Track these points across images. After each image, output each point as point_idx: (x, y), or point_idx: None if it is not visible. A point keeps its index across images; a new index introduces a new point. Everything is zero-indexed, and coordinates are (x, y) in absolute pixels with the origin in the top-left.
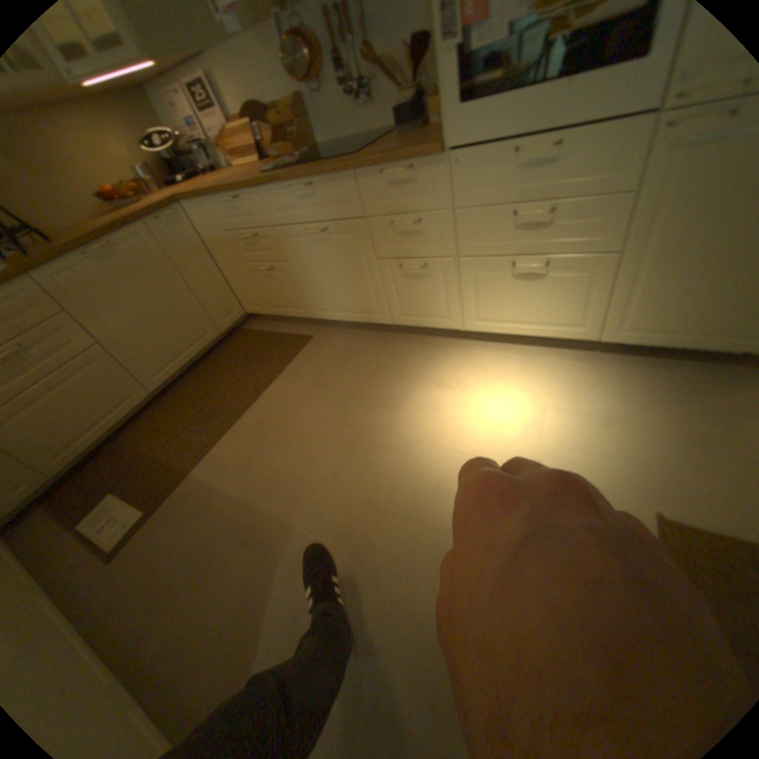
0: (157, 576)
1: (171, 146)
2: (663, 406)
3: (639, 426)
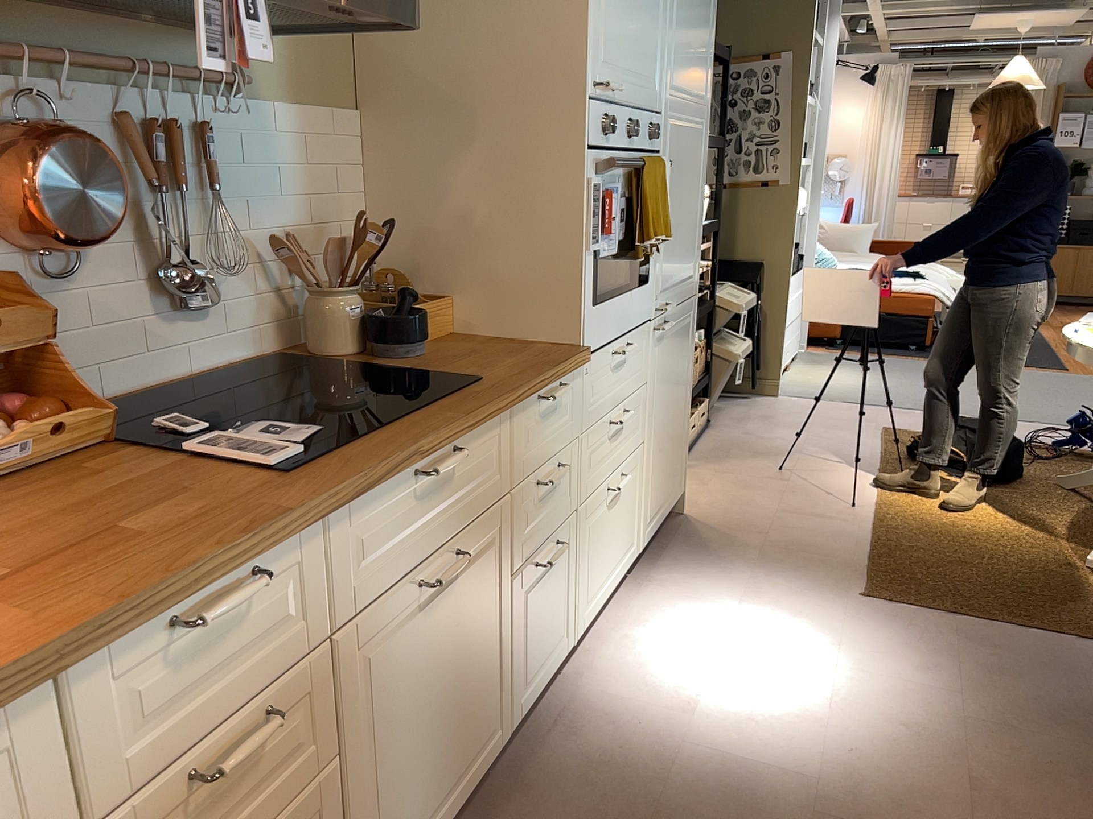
0: None
1: None
2: (722, 564)
3: (753, 580)
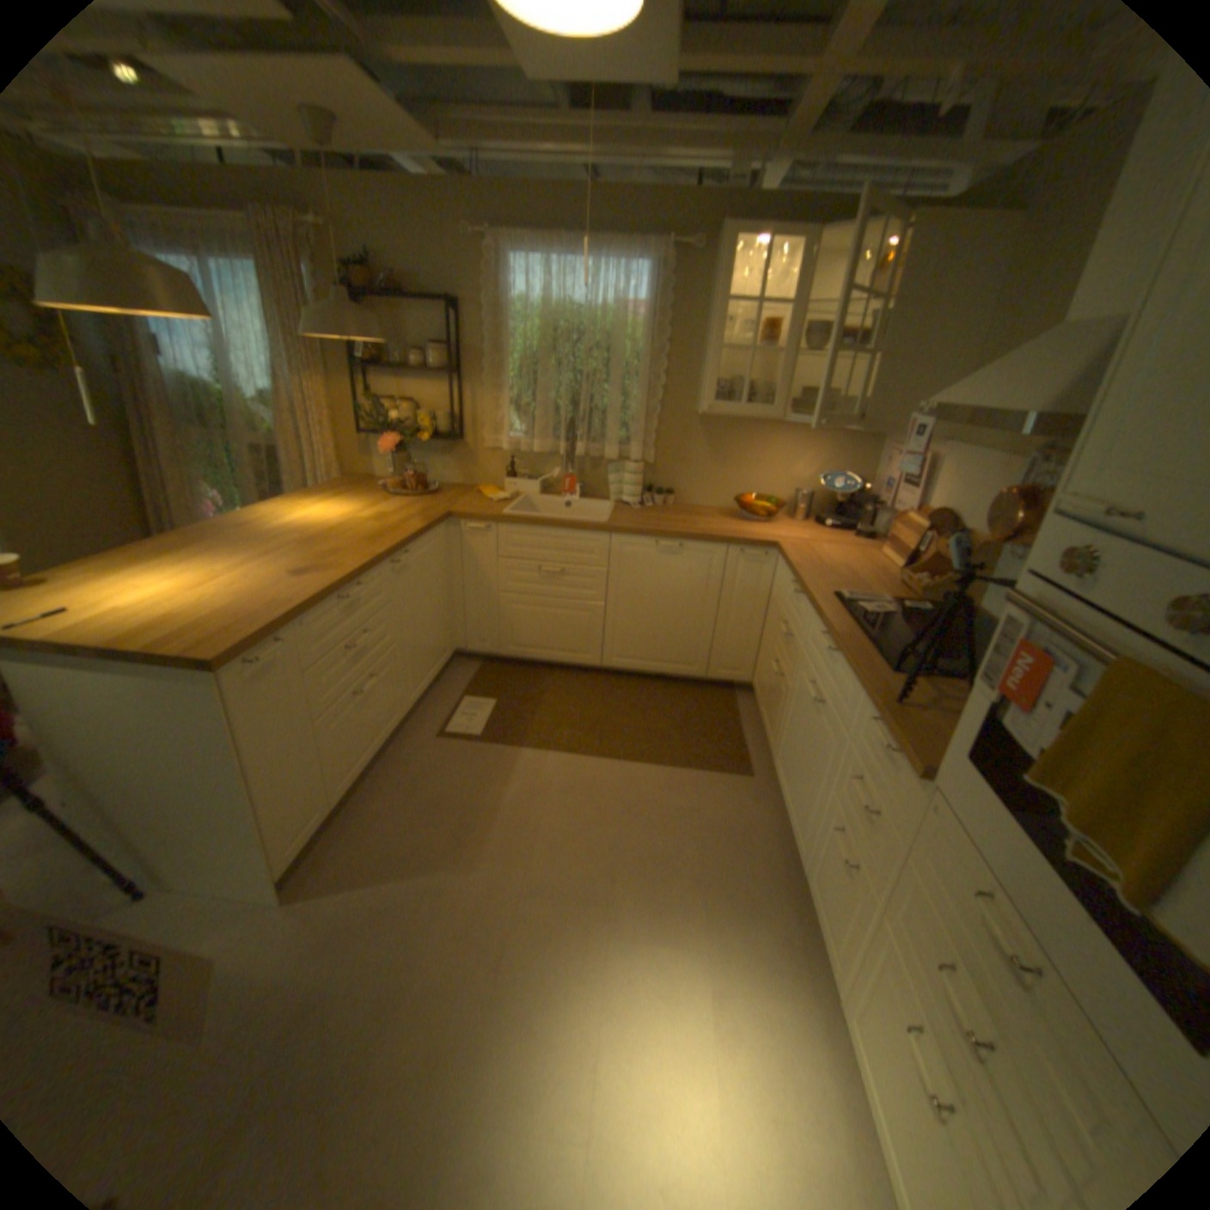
0: (425, 779)
1: (855, 495)
2: None
3: None
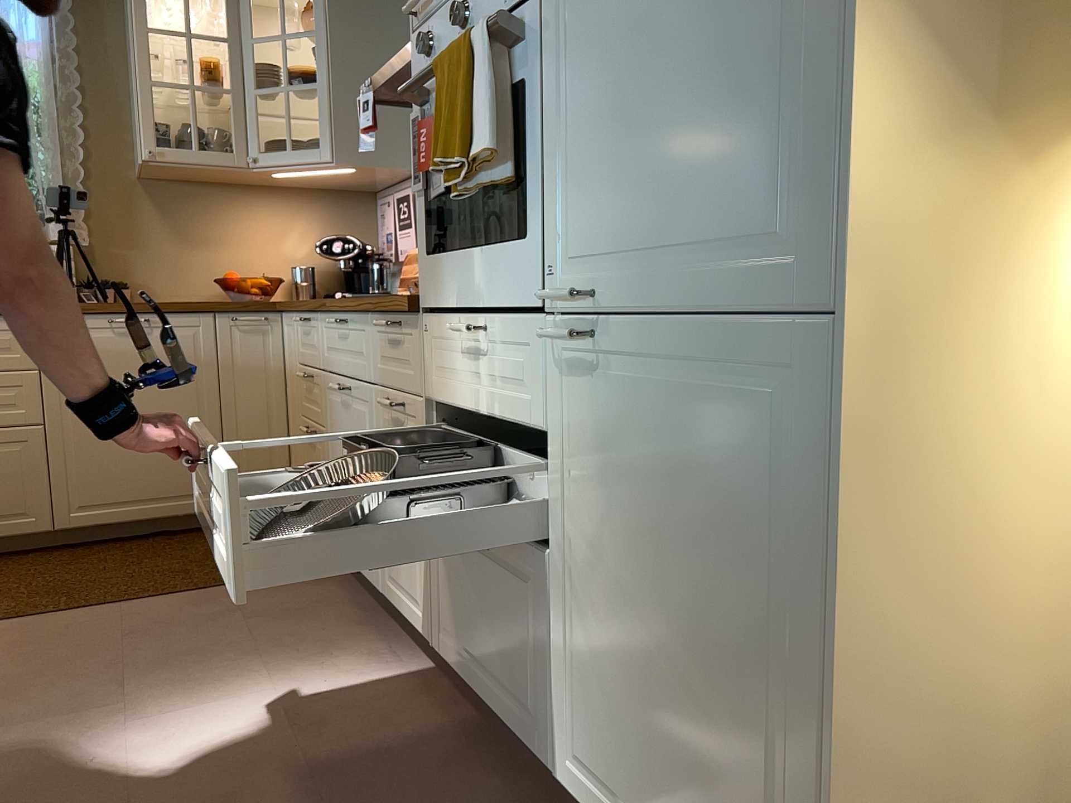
0: None
1: (358, 258)
2: None
3: None
